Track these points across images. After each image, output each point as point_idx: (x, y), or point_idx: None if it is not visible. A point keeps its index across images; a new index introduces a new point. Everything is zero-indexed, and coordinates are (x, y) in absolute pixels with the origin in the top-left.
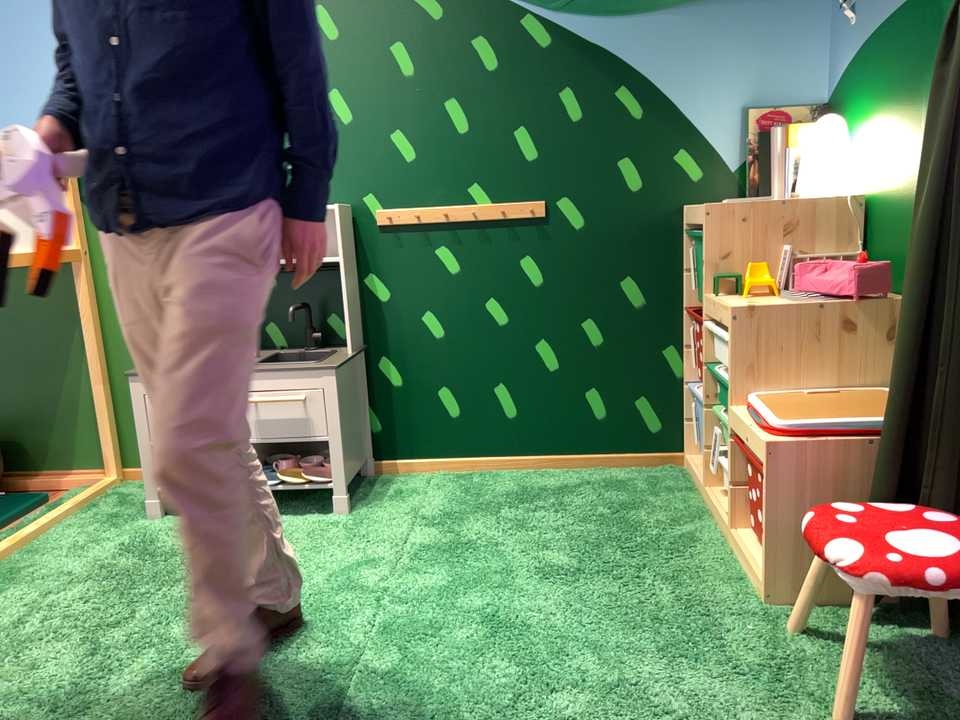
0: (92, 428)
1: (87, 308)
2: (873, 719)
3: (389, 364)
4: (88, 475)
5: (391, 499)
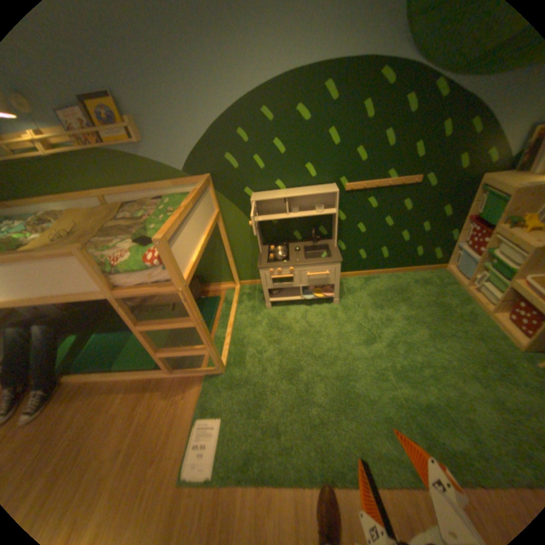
0: (227, 270)
1: (223, 233)
2: None
3: (341, 243)
4: (227, 284)
5: (347, 293)
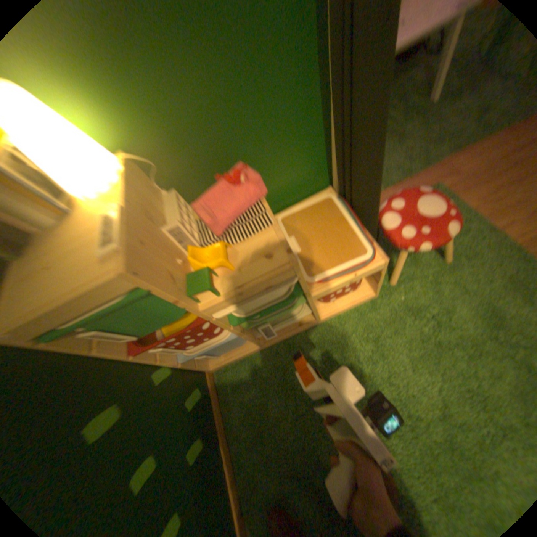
0: None
1: None
2: (437, 253)
3: None
4: None
5: None
